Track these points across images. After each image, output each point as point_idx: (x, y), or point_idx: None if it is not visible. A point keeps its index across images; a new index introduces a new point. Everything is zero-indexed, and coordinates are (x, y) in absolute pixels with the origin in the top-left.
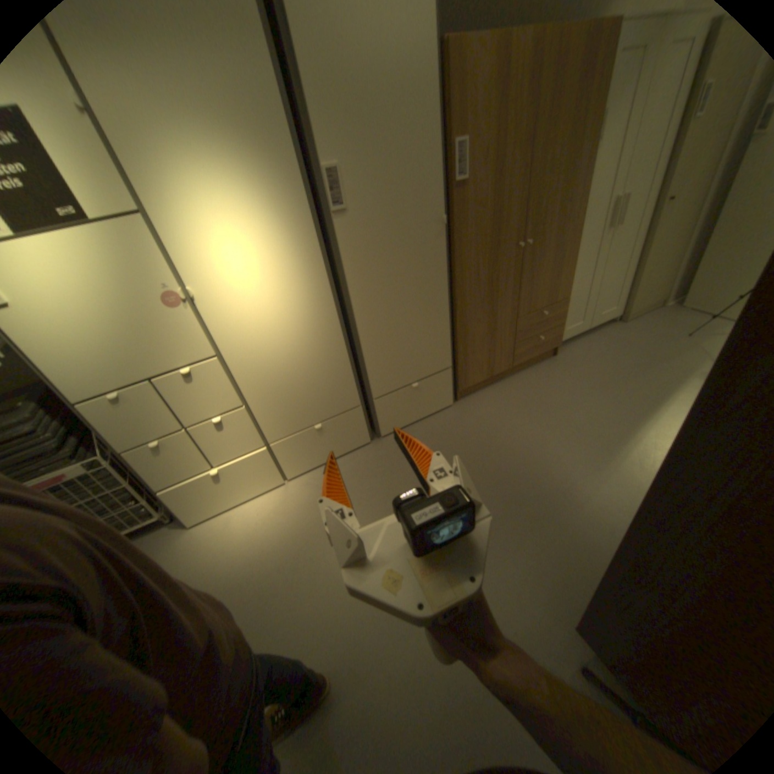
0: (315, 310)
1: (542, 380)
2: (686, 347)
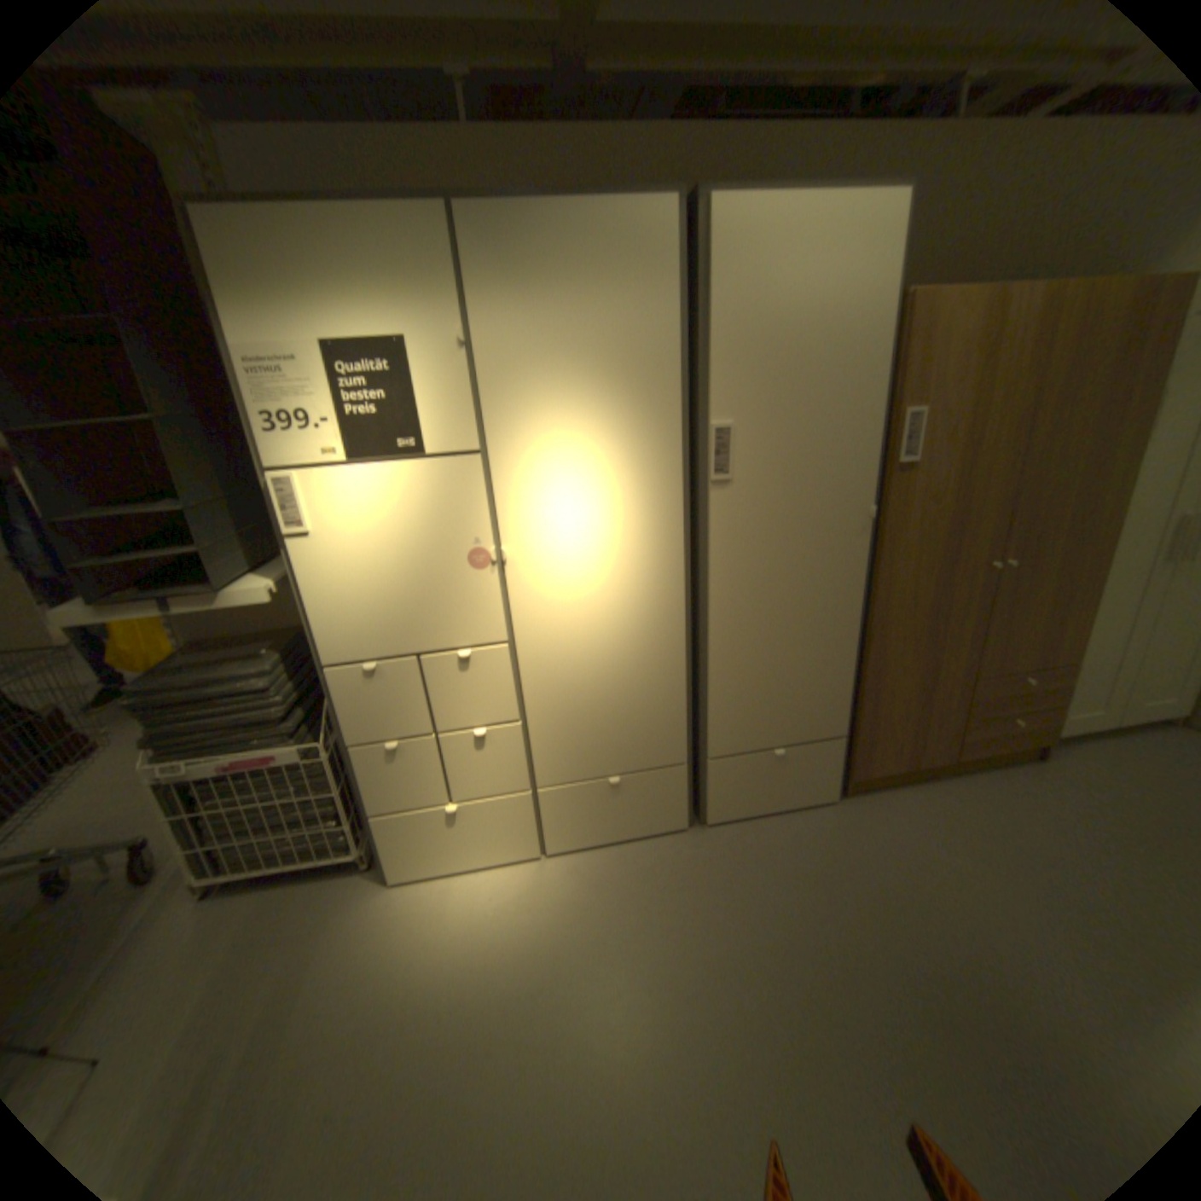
0: (655, 606)
1: (1018, 801)
2: None
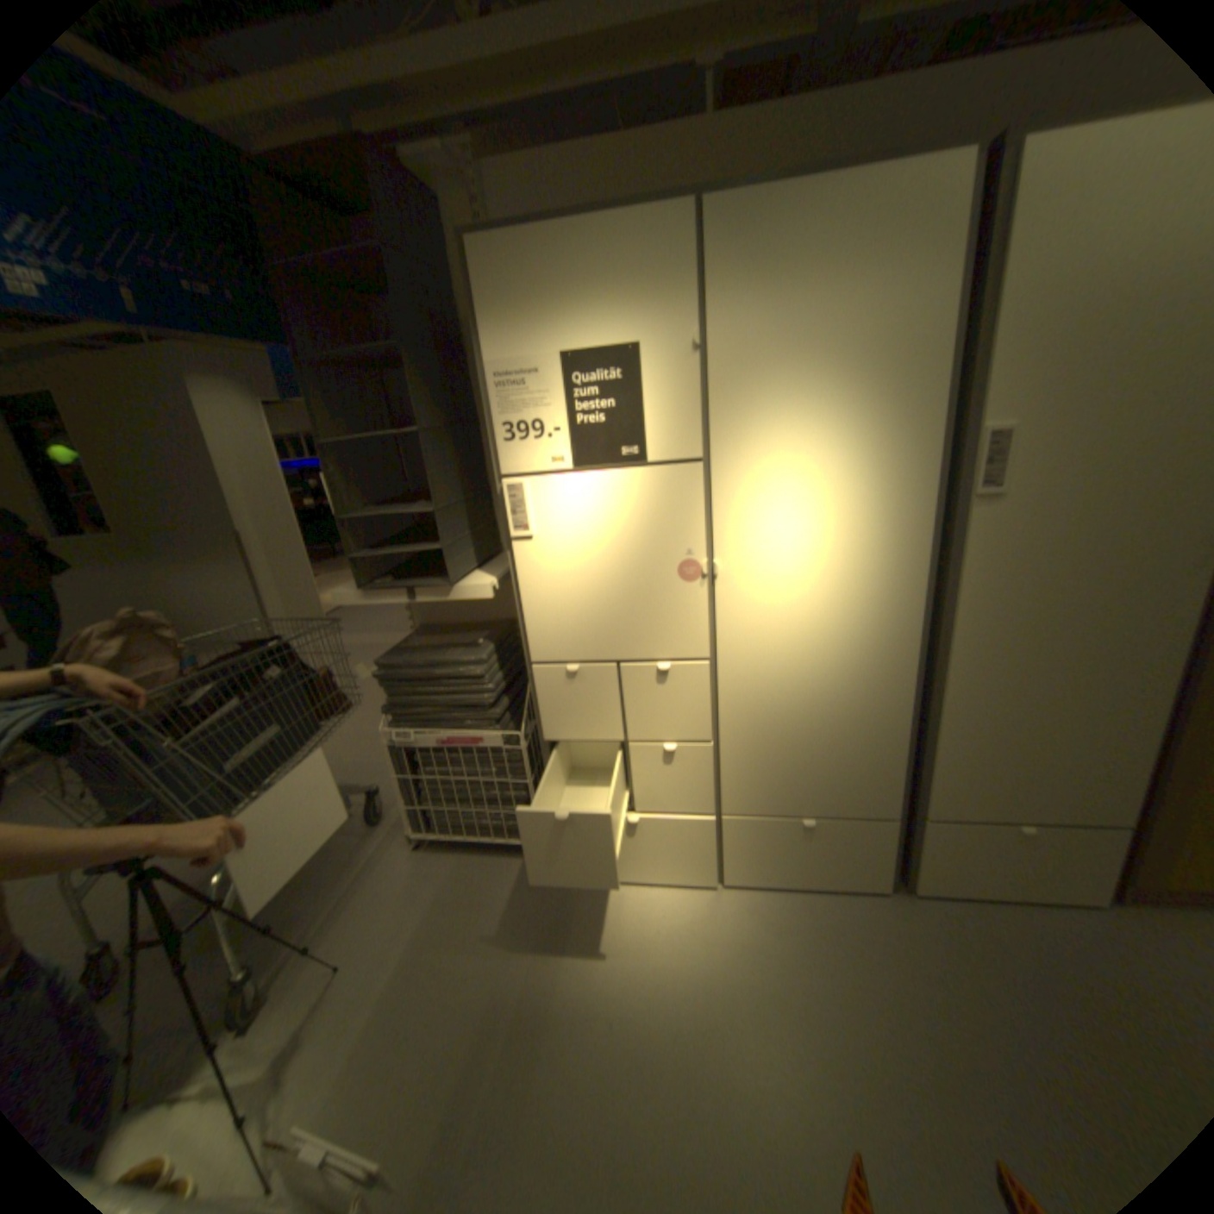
0: (883, 636)
1: None
2: None
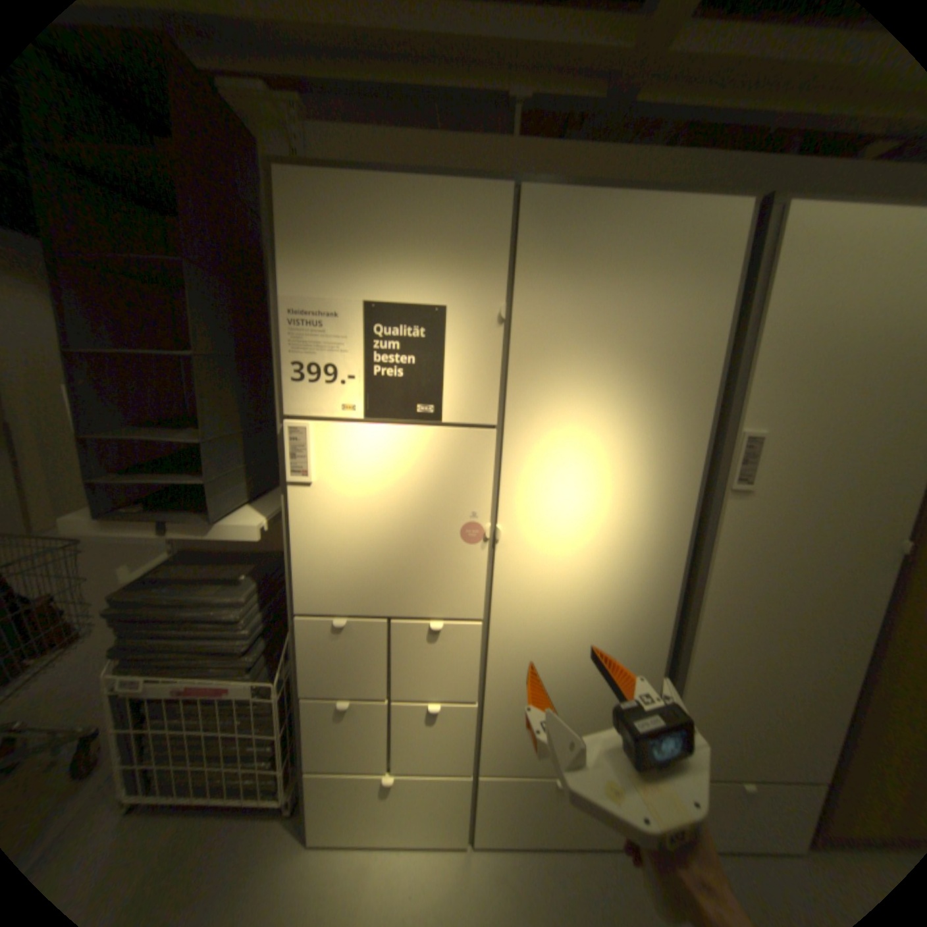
0: (644, 608)
1: None
2: None
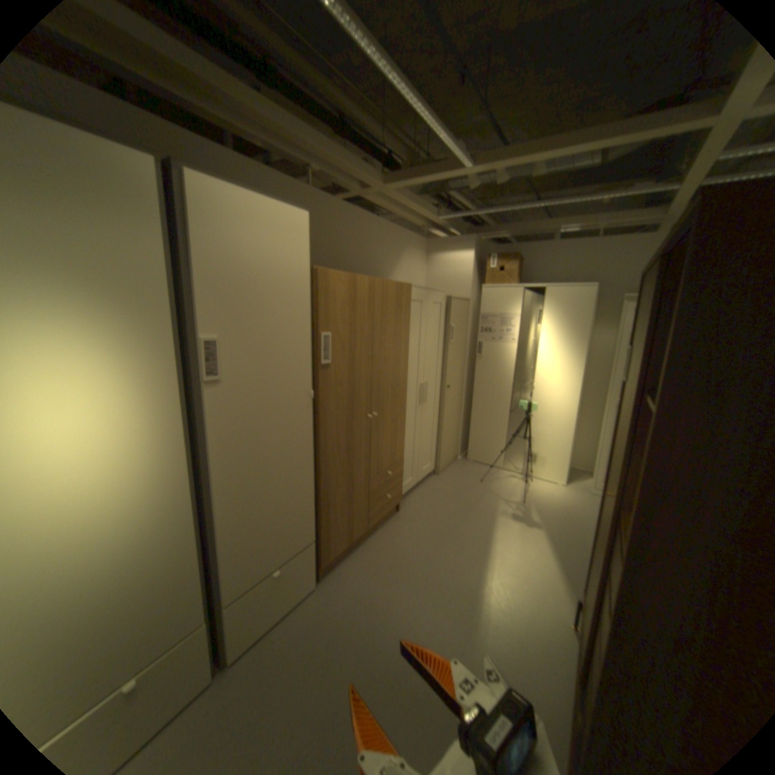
0: (161, 495)
1: (396, 539)
2: (483, 492)
